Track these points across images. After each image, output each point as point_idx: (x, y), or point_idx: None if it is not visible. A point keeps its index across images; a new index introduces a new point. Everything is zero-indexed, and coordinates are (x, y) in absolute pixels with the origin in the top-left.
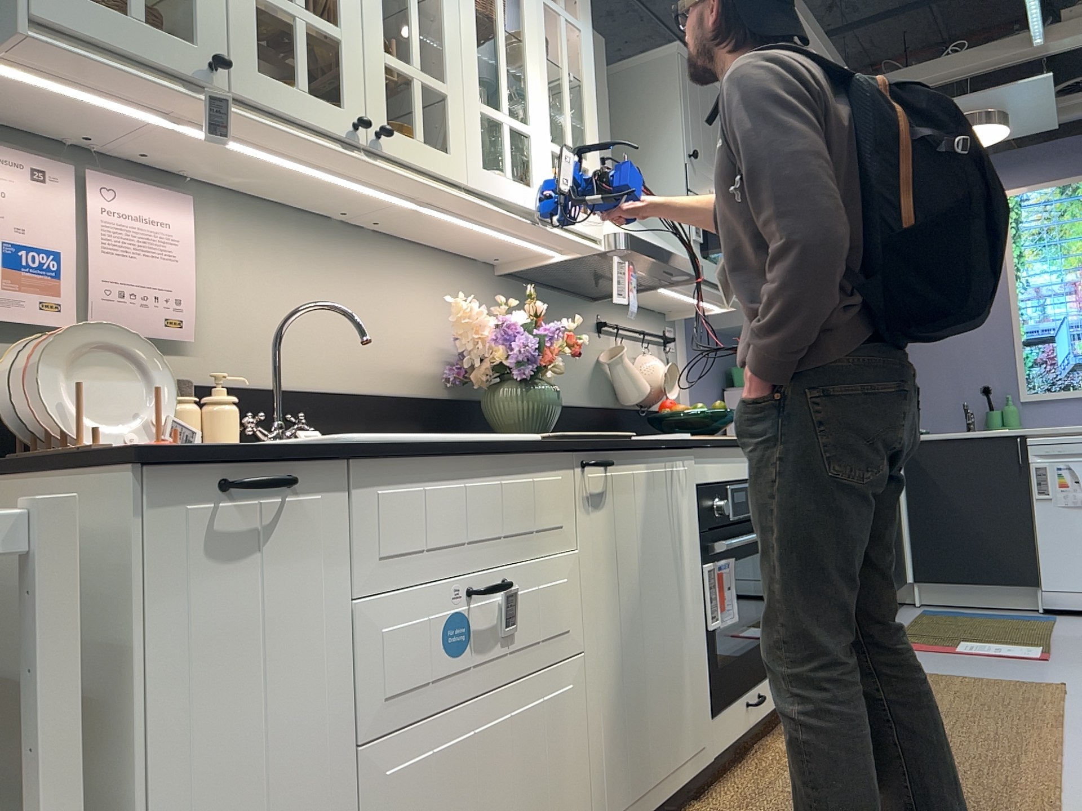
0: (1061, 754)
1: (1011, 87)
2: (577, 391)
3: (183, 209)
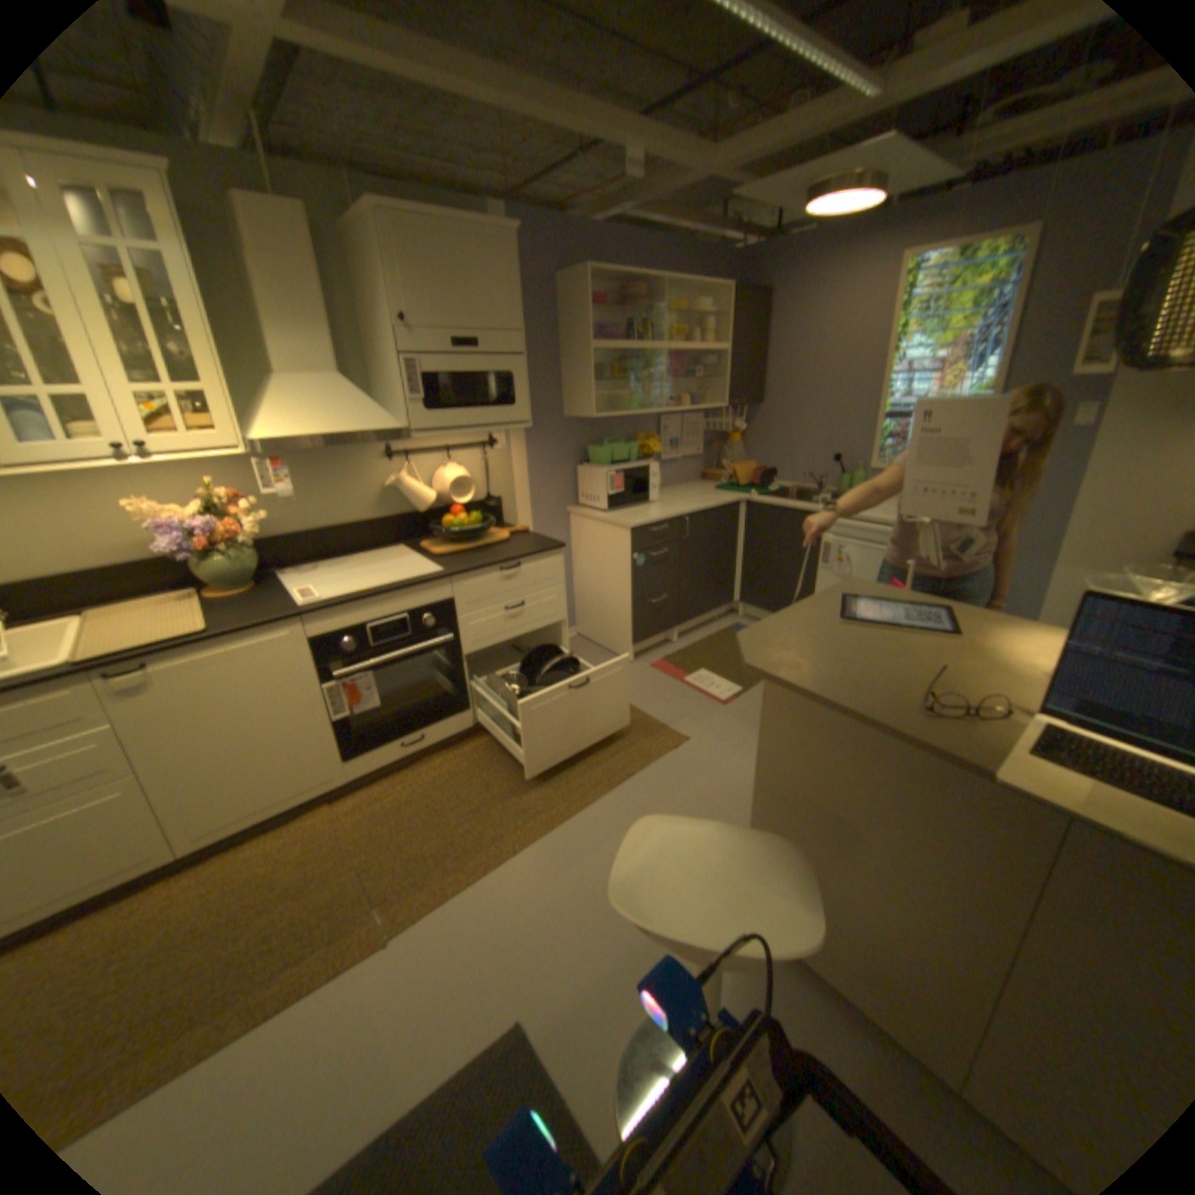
0: (571, 819)
1: (855, 154)
2: (358, 513)
3: None
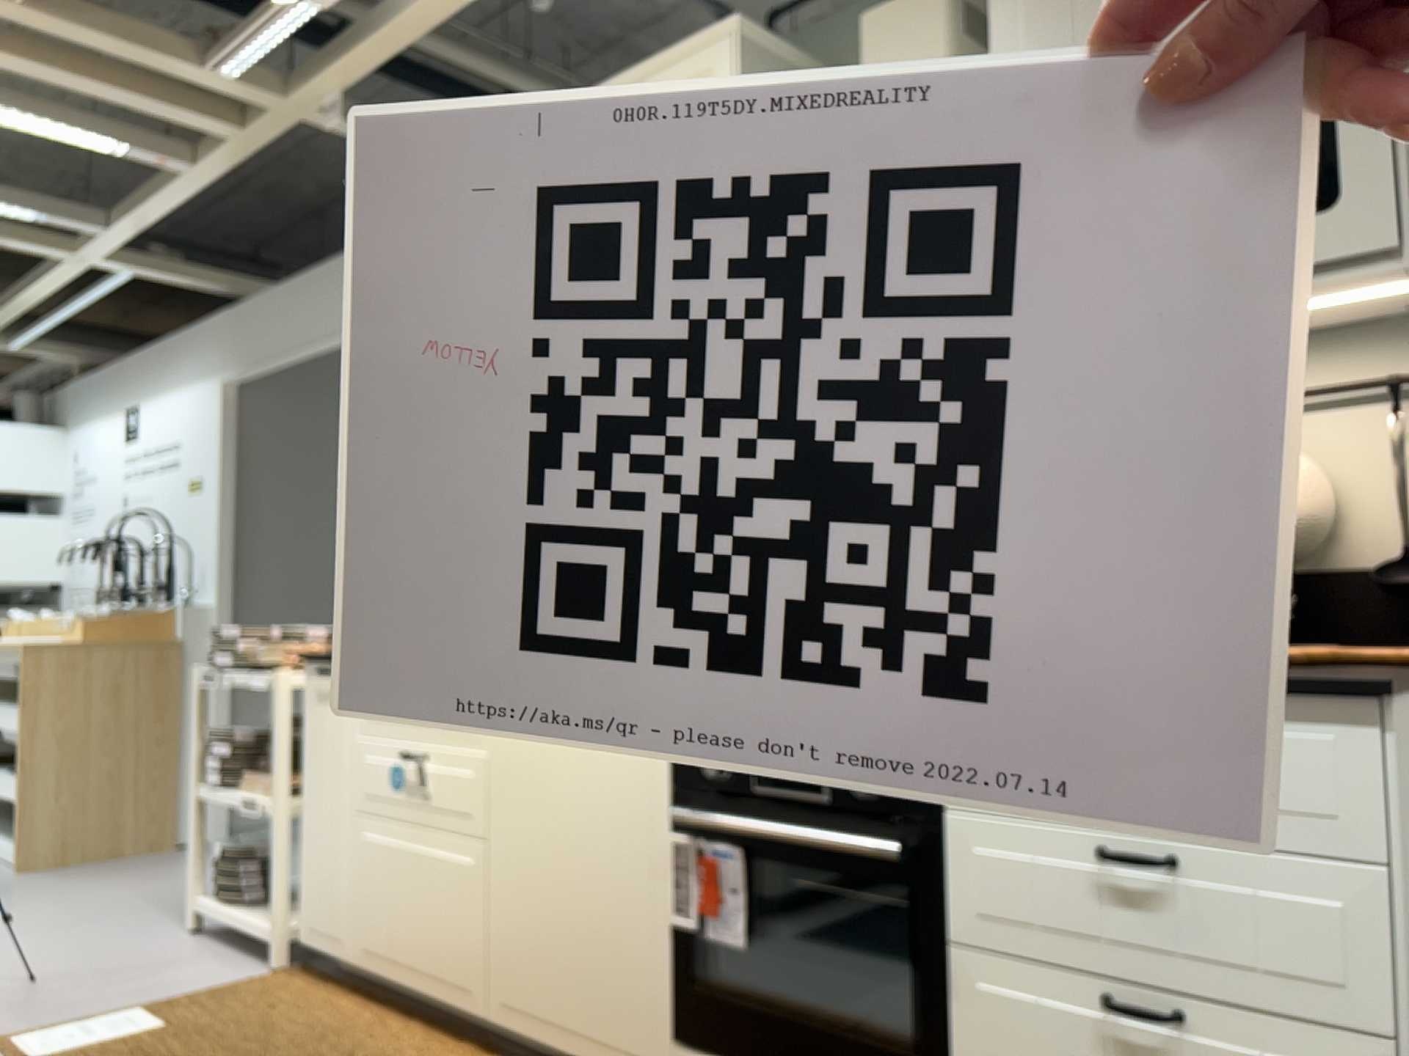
0: None
1: None
2: None
3: None
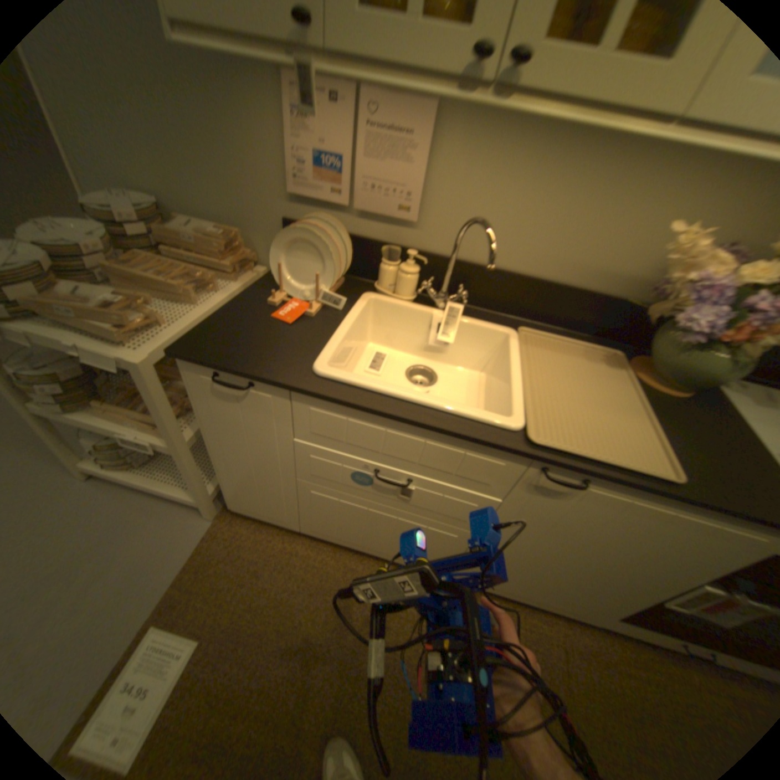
0: None
1: None
2: None
3: (430, 112)
